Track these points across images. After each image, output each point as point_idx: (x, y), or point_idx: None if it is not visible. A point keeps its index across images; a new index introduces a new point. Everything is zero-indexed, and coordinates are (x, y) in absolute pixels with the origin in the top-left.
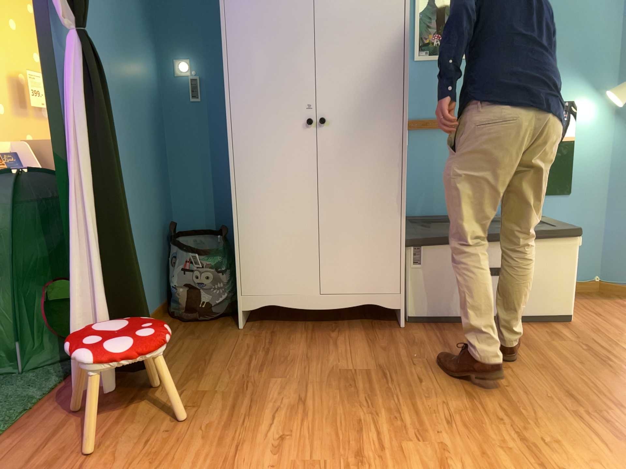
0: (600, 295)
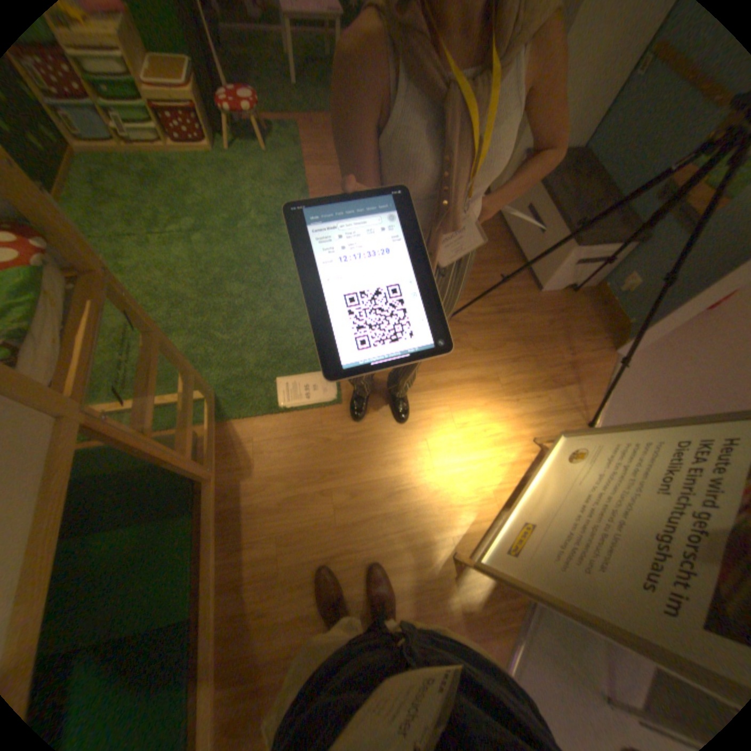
0: (612, 329)
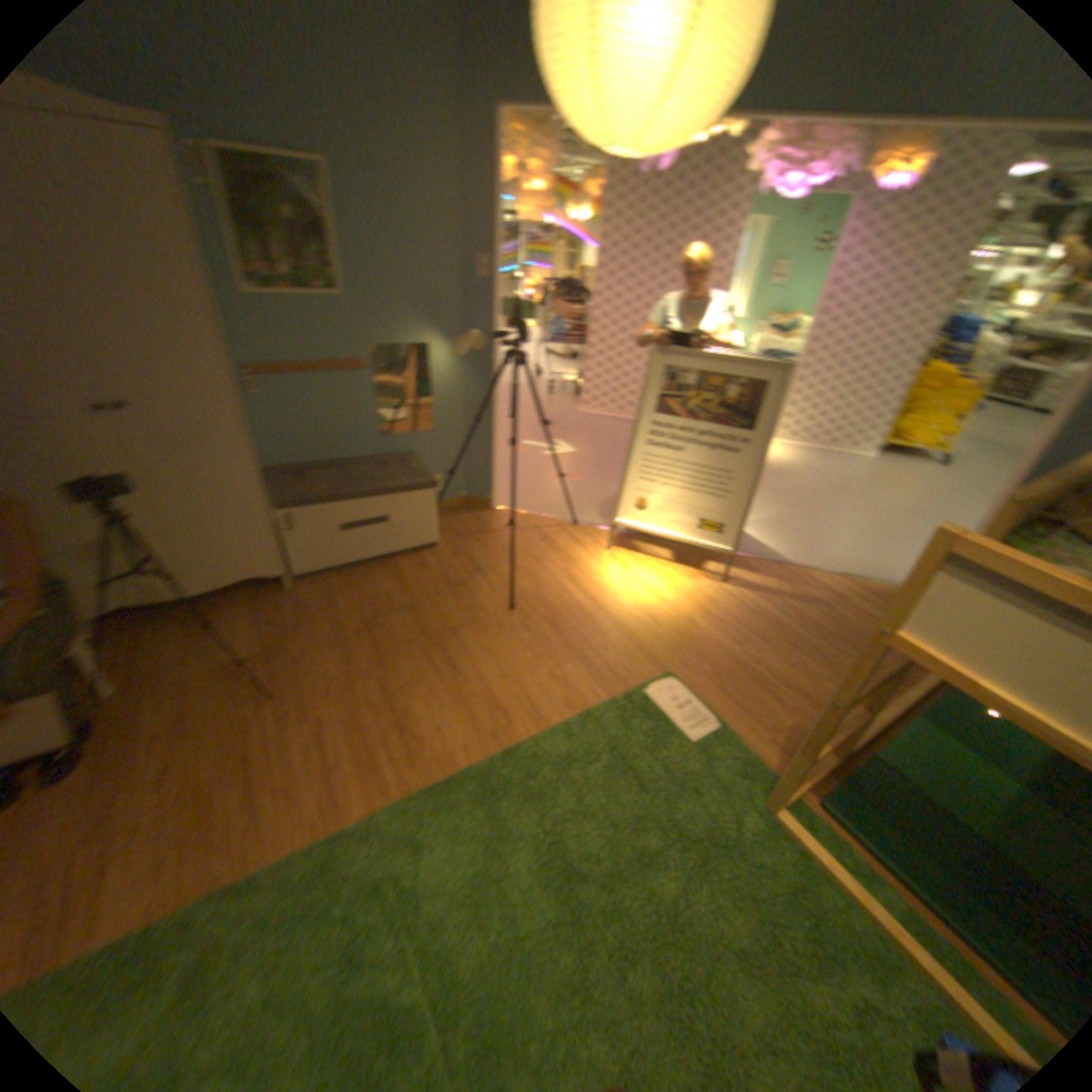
0: (466, 509)
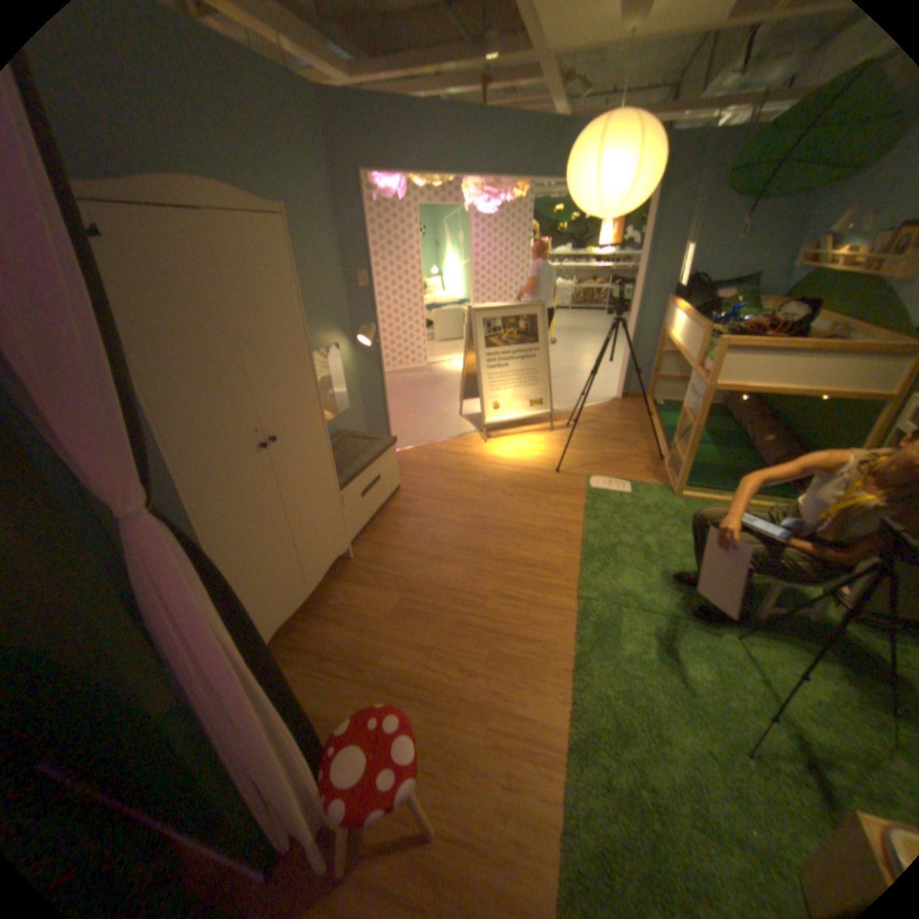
0: None
